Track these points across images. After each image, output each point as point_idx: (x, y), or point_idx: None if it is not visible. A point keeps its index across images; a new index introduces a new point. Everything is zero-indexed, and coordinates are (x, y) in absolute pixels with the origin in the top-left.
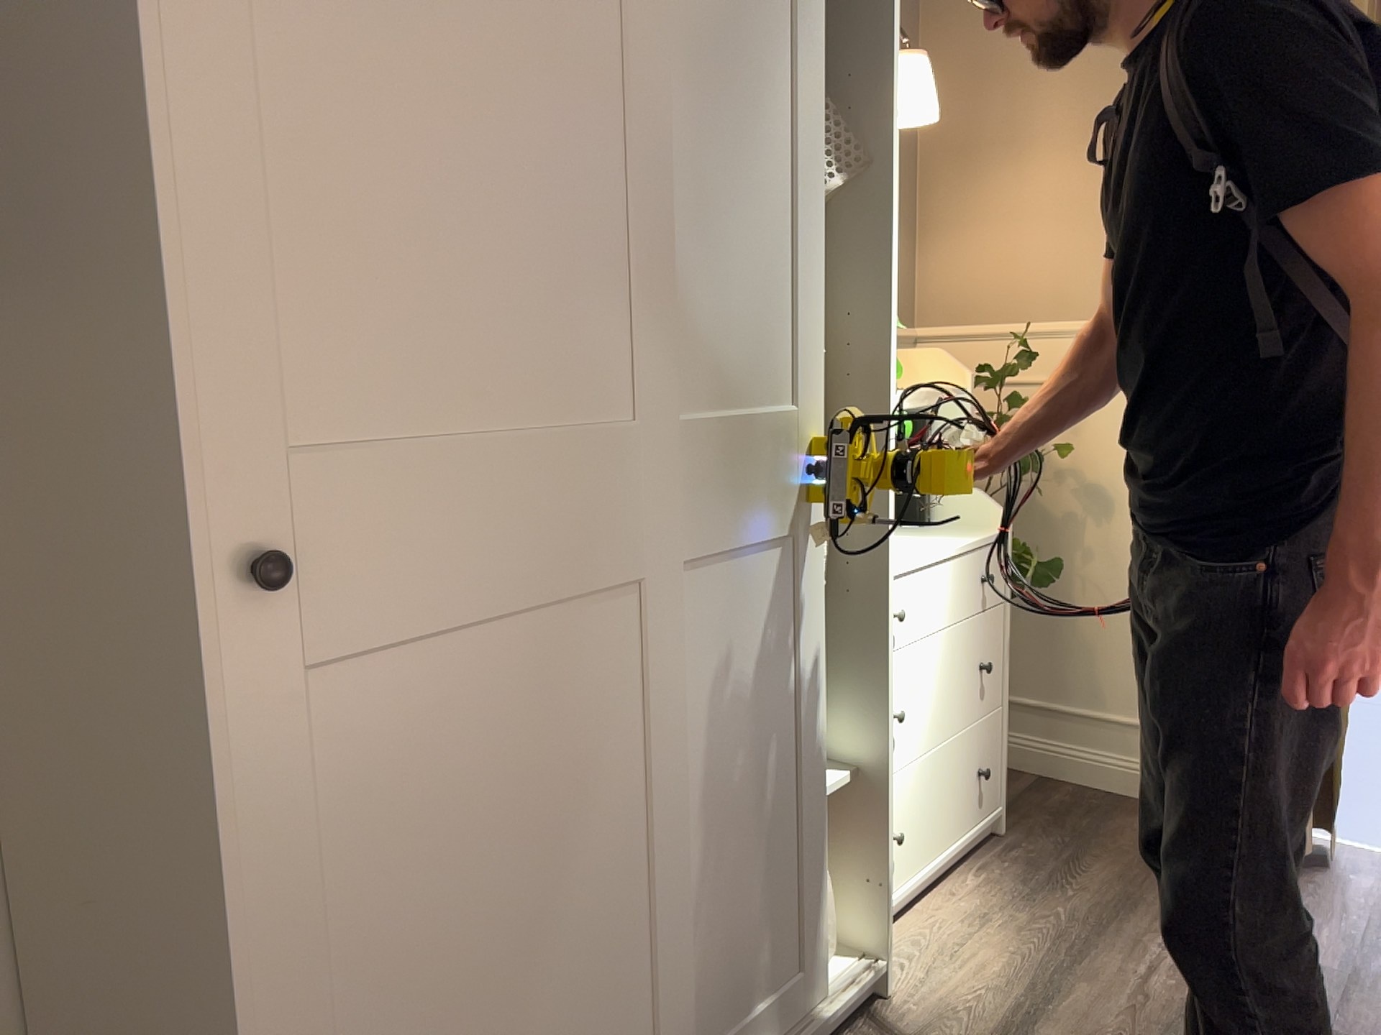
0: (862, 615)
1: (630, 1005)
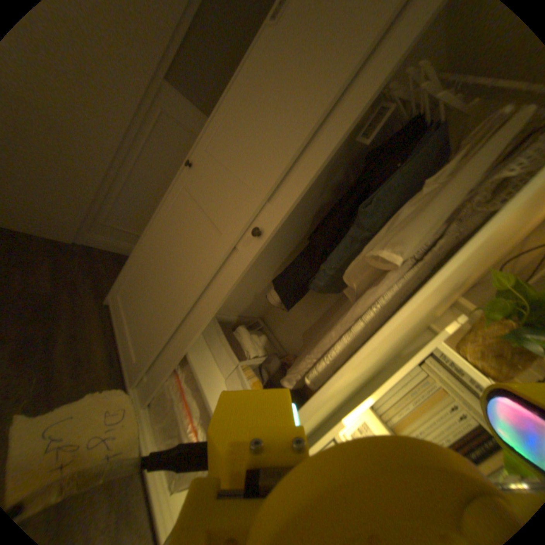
0: (319, 446)
1: (152, 327)
